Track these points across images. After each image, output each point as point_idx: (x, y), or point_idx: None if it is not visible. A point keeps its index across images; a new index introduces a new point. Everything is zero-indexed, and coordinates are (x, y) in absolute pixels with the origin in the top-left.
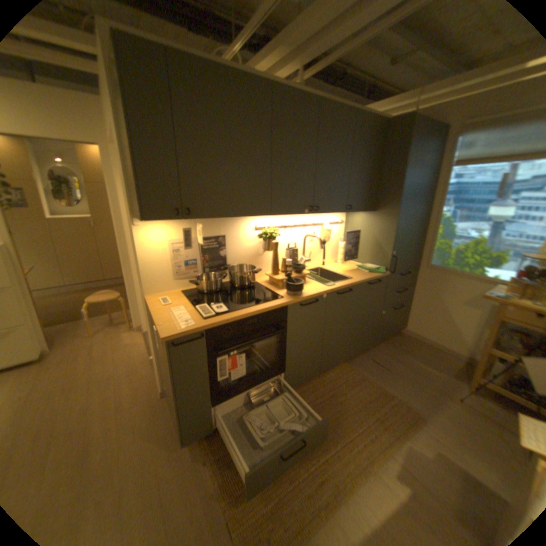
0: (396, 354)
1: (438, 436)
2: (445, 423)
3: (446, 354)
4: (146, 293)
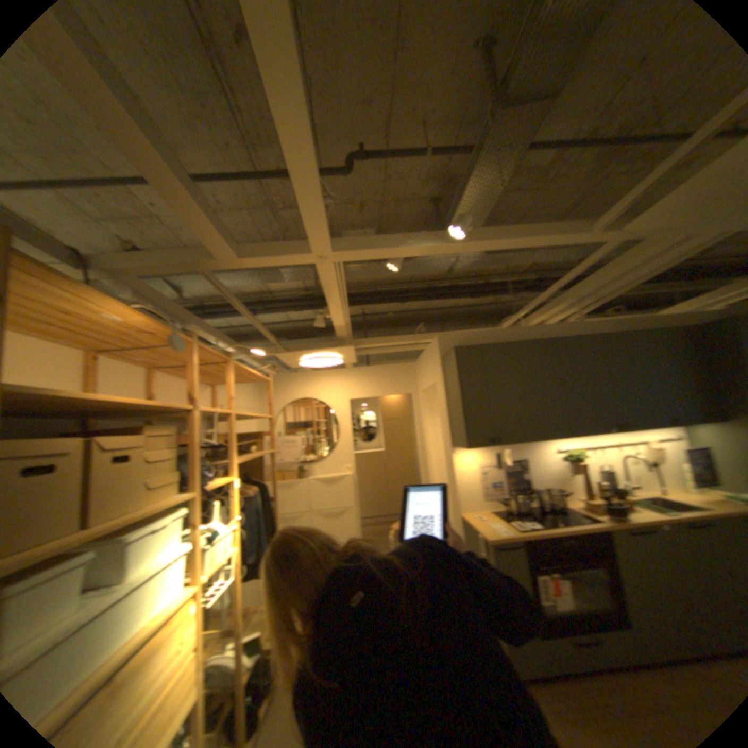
0: None
1: None
2: None
3: None
4: (463, 512)
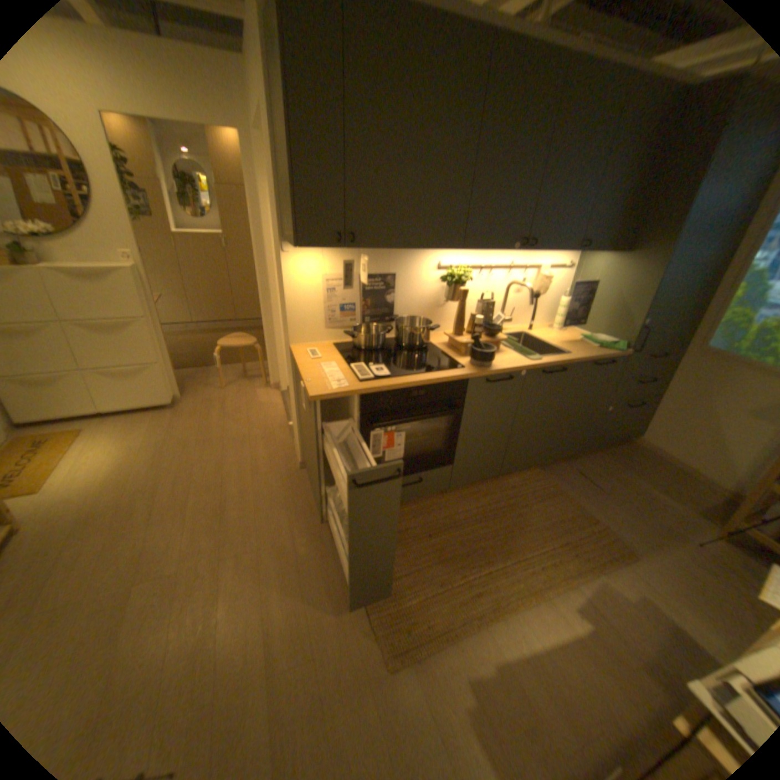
0: (617, 469)
1: (650, 579)
2: (666, 566)
3: (697, 481)
4: (291, 342)
